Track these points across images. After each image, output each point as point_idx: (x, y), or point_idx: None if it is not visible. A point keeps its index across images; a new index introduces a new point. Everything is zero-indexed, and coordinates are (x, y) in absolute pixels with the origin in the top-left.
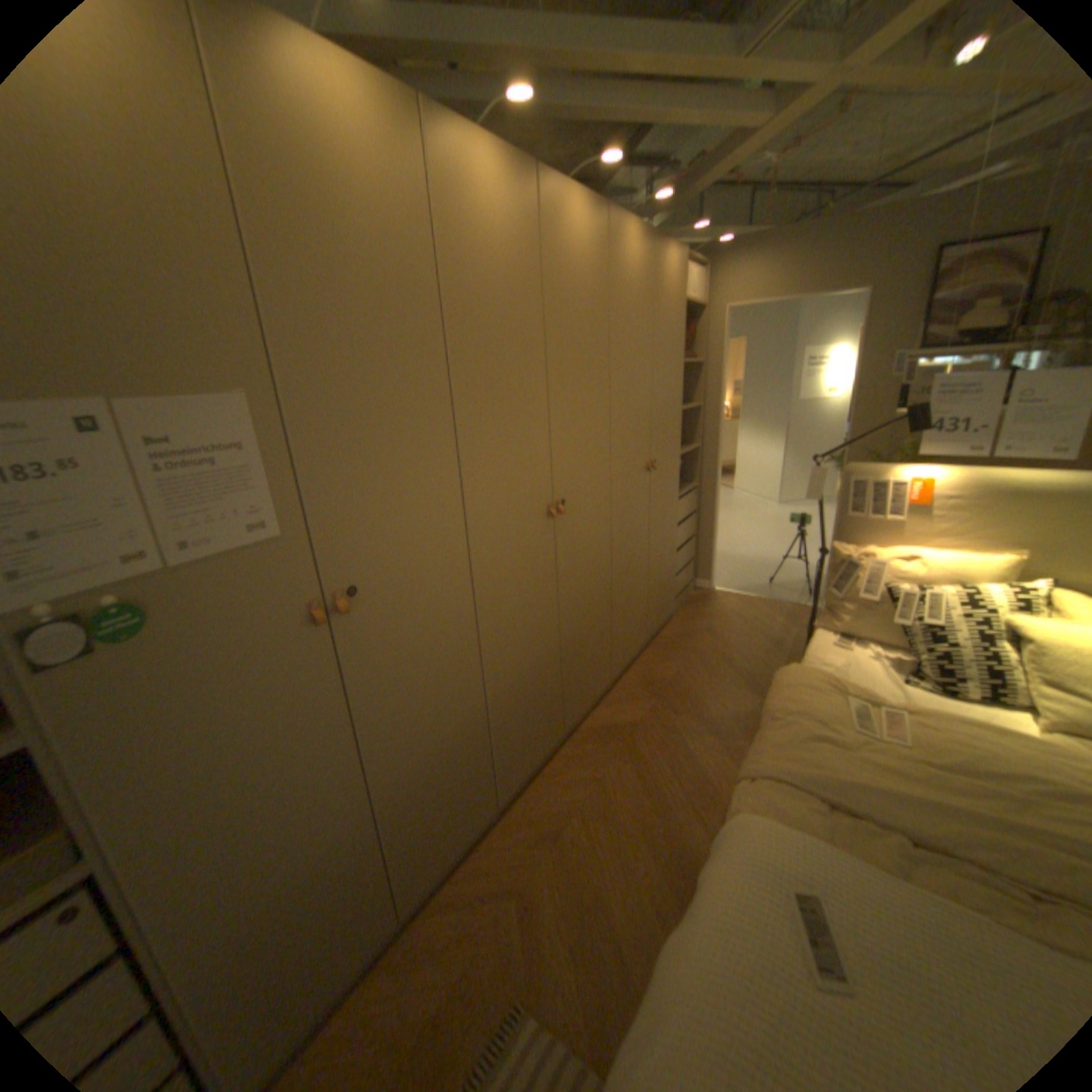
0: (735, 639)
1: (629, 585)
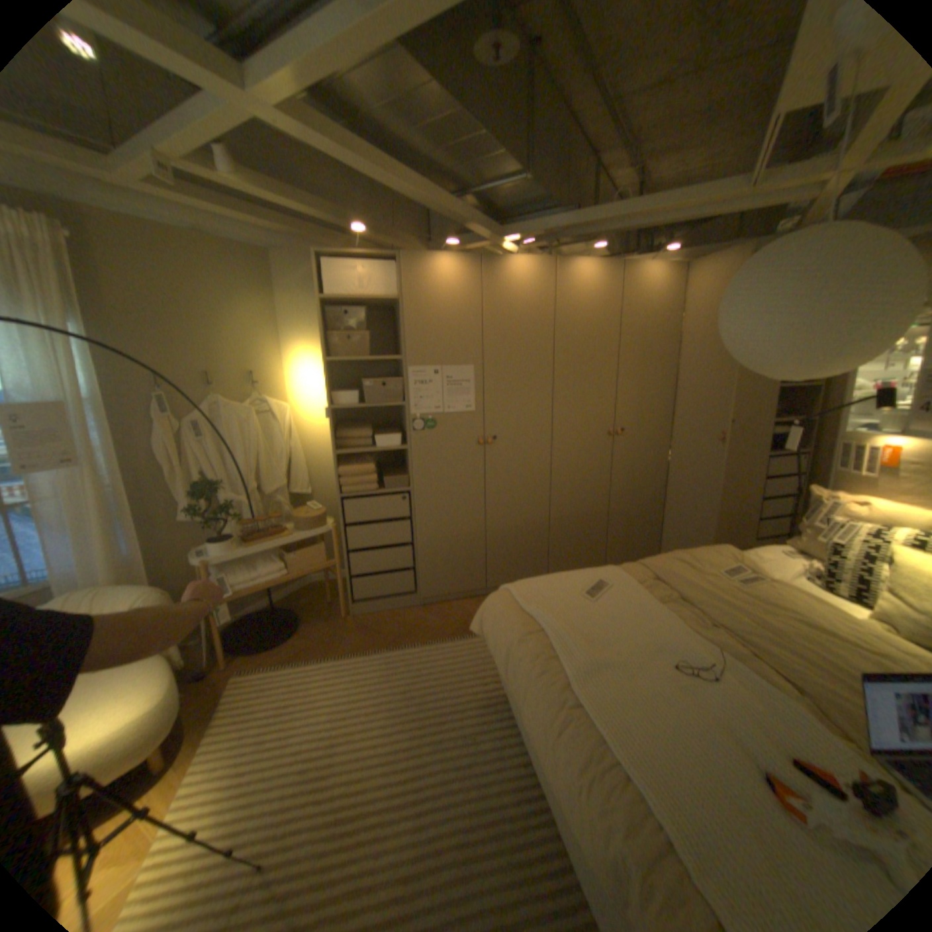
0: None
1: (687, 501)
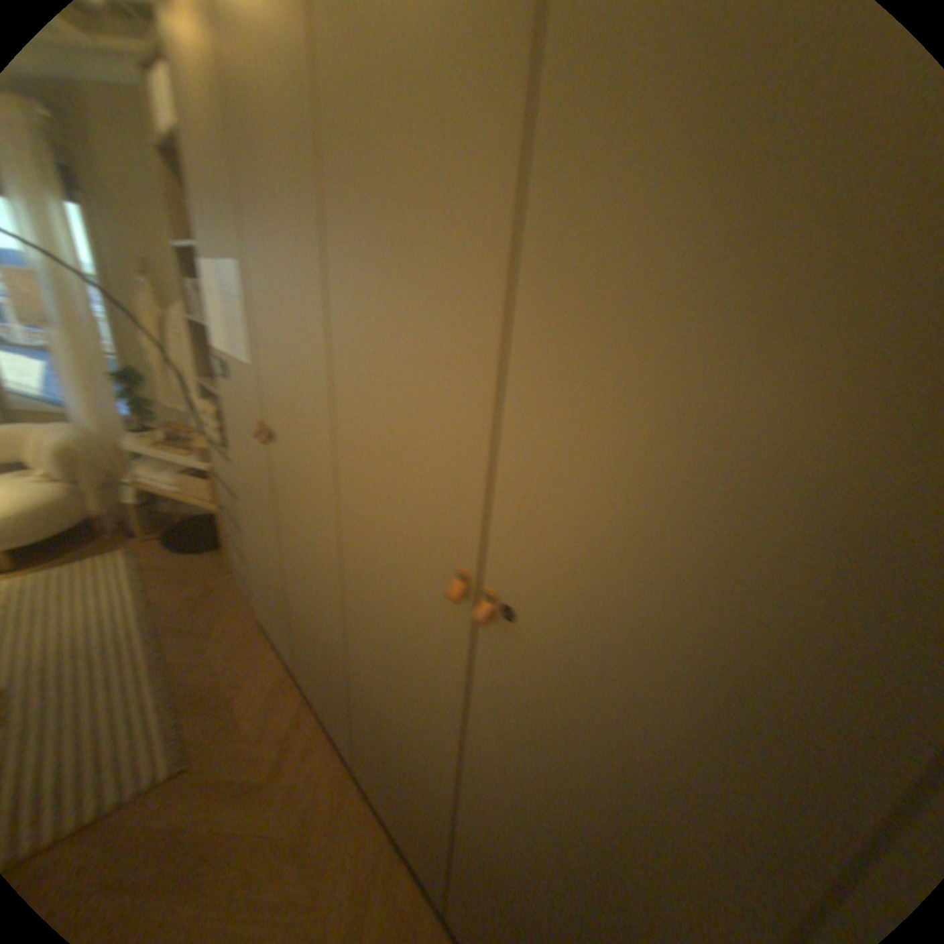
0: None
1: None
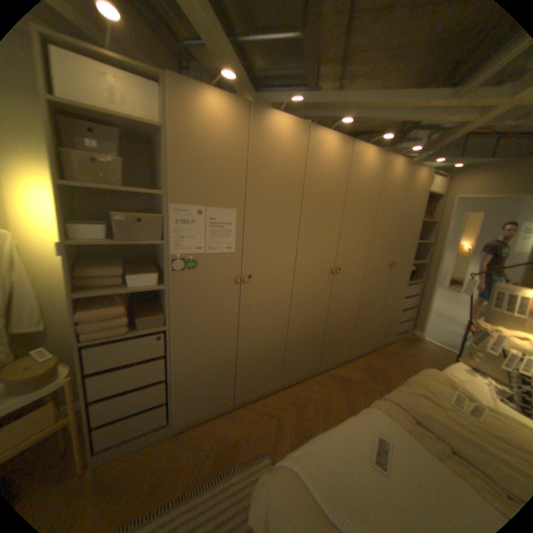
0: (426, 365)
1: (368, 317)
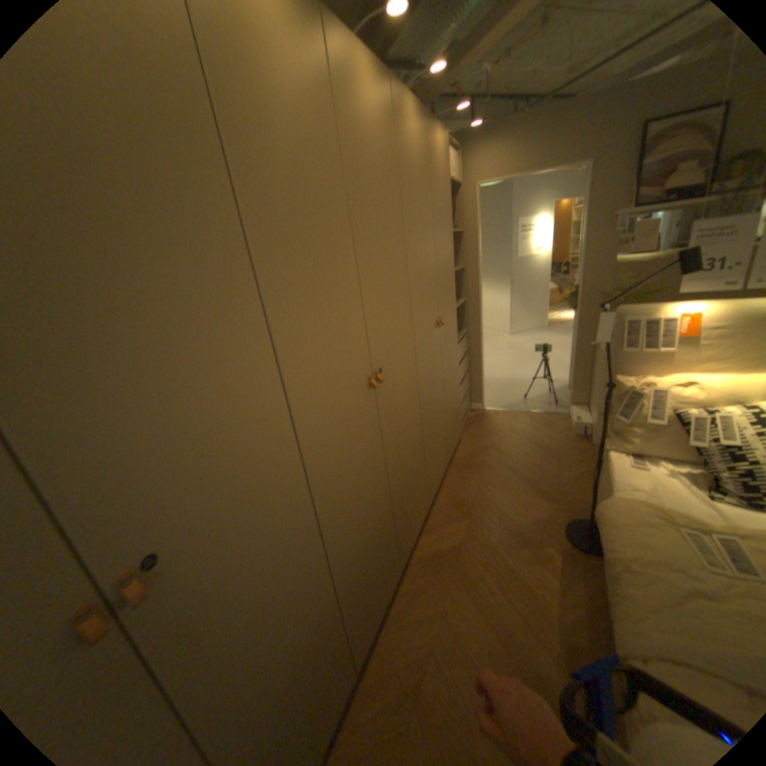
0: (514, 451)
1: (434, 425)
